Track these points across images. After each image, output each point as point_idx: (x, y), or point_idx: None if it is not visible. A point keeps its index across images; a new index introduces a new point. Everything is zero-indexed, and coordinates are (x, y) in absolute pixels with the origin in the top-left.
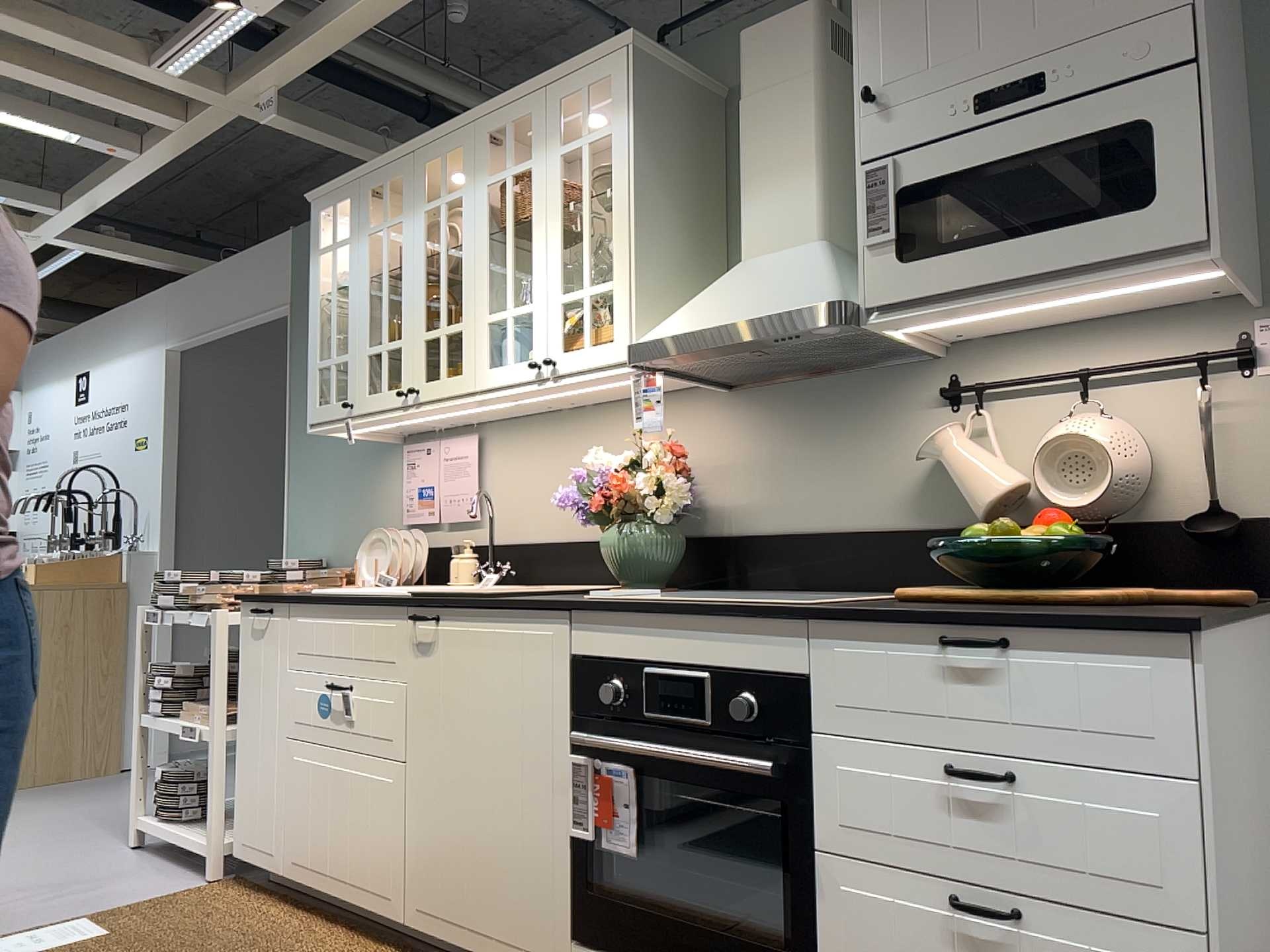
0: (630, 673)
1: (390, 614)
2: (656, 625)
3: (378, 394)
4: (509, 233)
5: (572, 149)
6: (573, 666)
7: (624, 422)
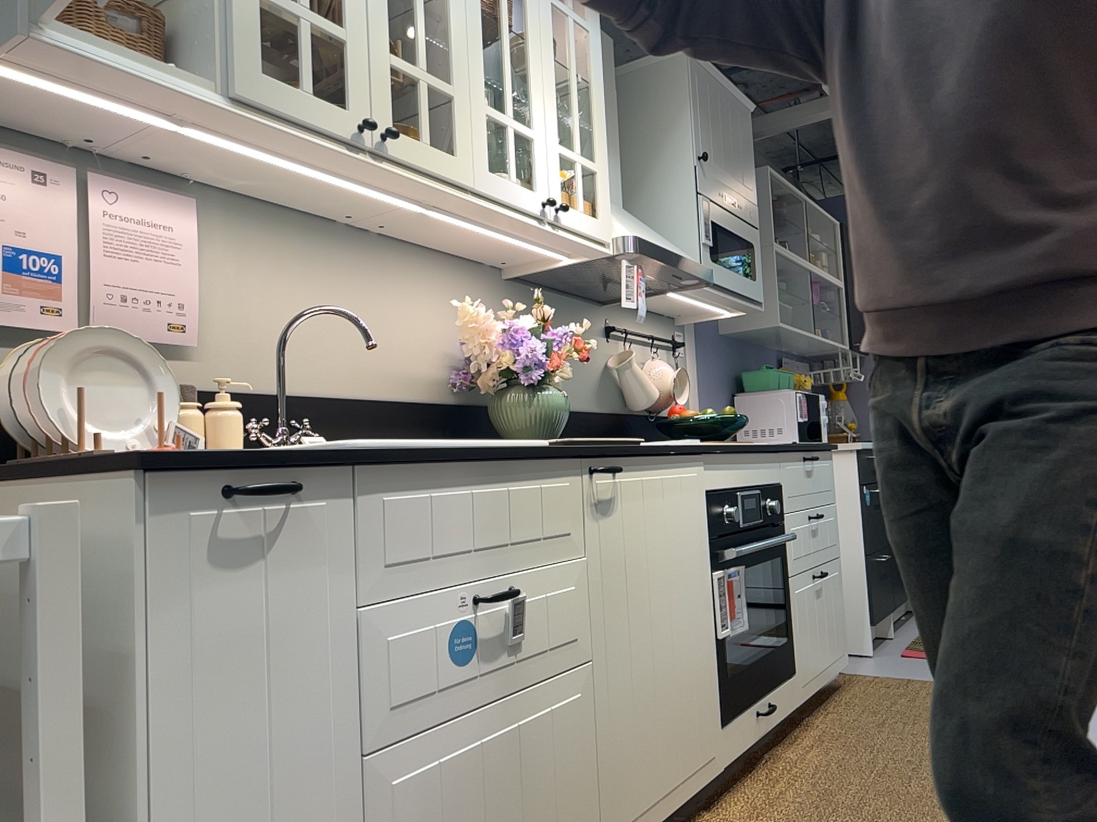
0: (733, 497)
1: (561, 470)
2: (740, 460)
3: (292, 89)
4: (507, 31)
5: (562, 10)
6: (704, 500)
7: (417, 272)
